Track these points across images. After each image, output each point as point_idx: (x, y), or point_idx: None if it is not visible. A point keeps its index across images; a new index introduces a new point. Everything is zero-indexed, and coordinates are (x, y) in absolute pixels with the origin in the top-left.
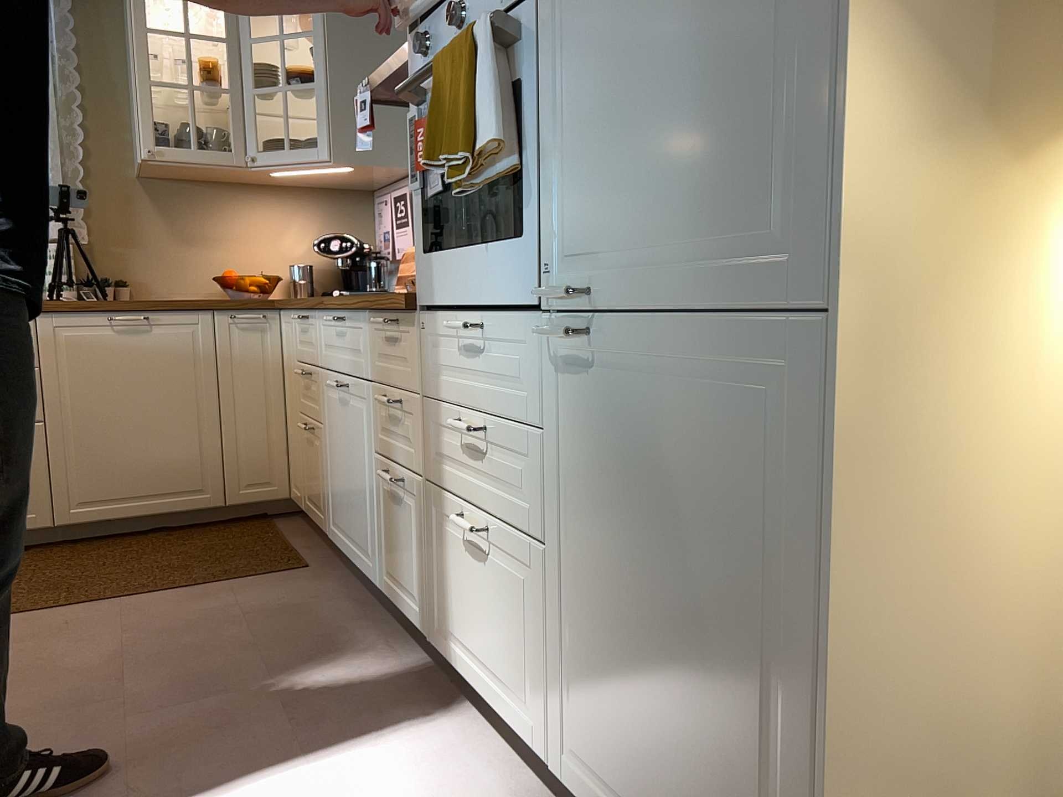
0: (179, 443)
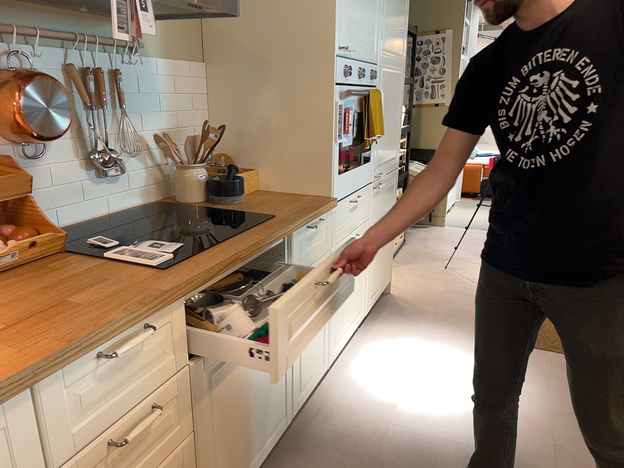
0: None
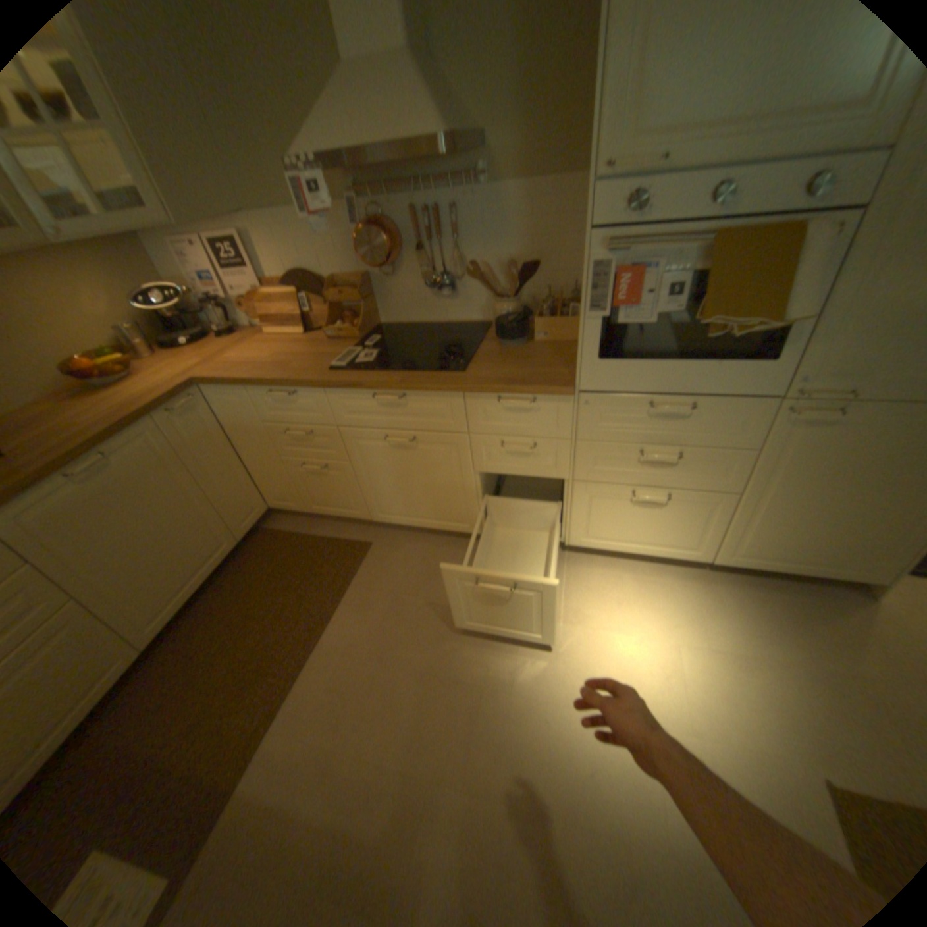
0: (188, 529)
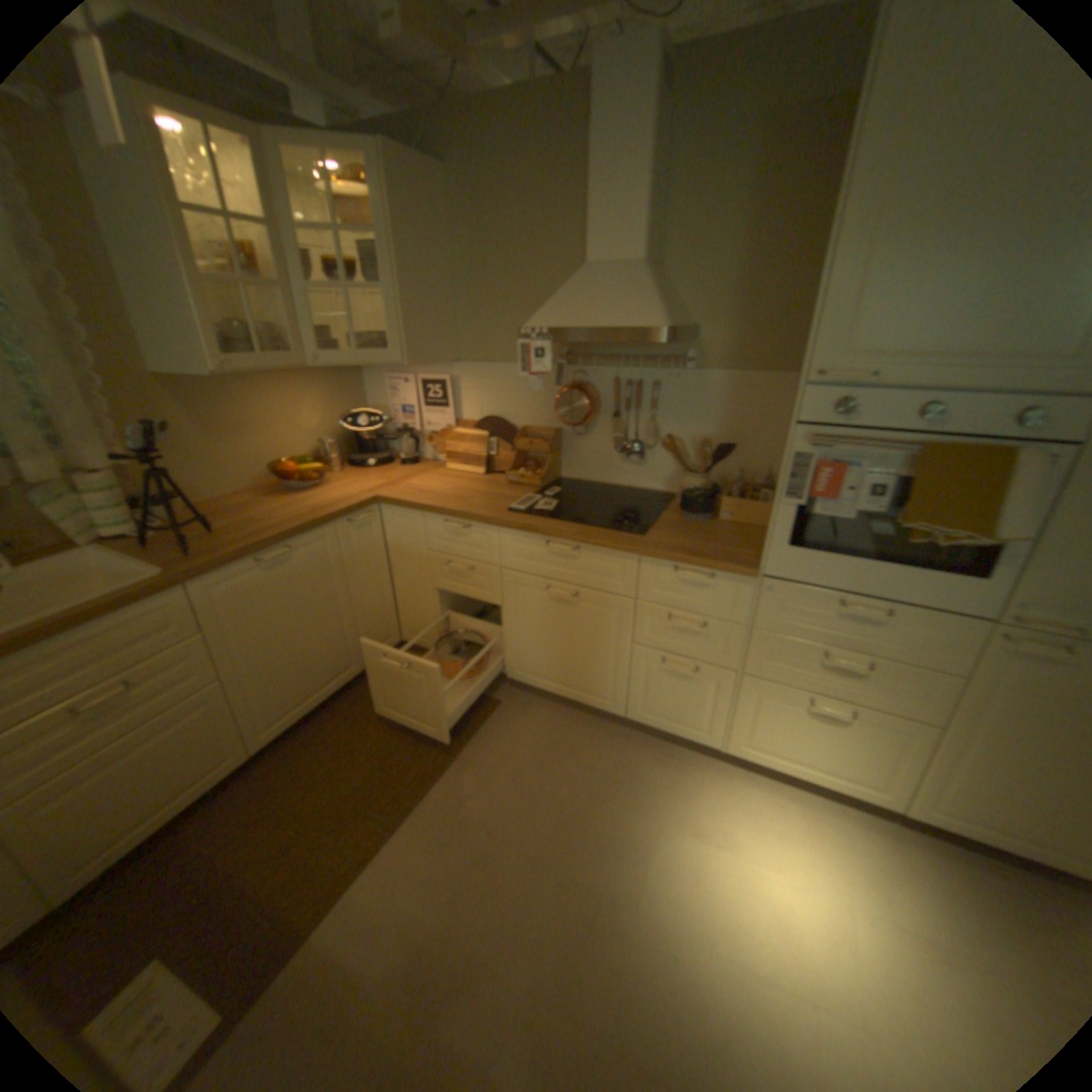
0: (327, 641)
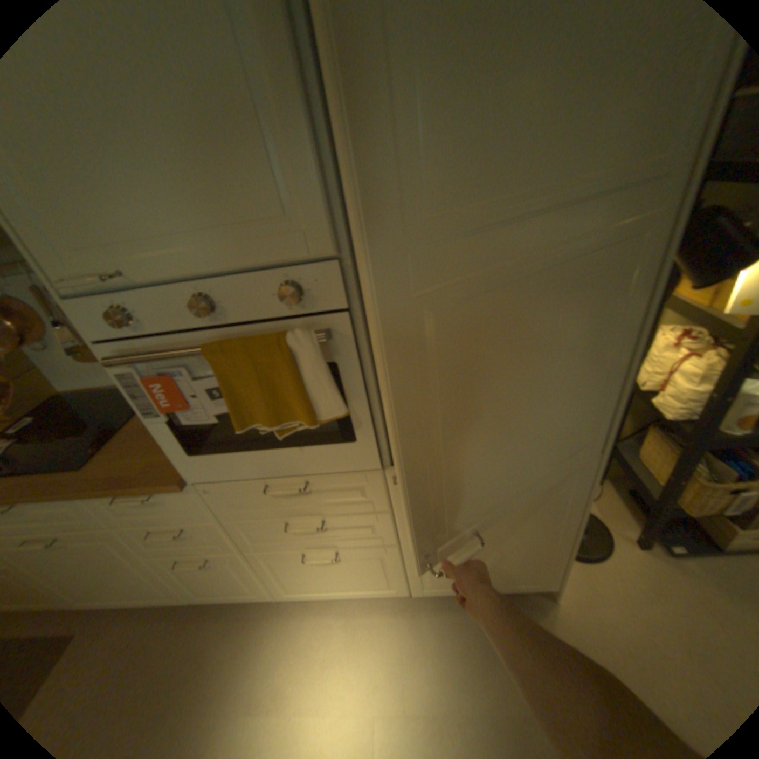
0: None
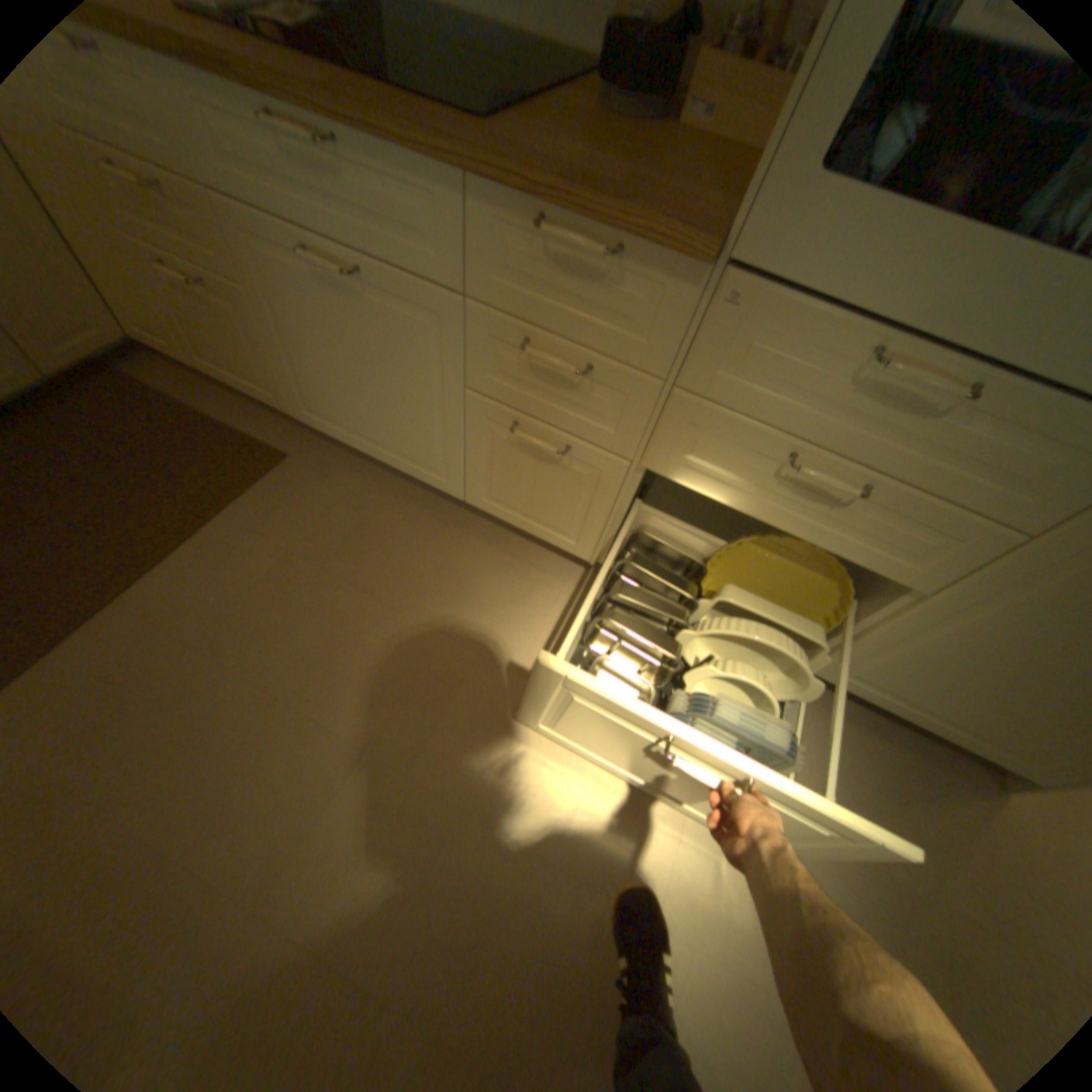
0: None
